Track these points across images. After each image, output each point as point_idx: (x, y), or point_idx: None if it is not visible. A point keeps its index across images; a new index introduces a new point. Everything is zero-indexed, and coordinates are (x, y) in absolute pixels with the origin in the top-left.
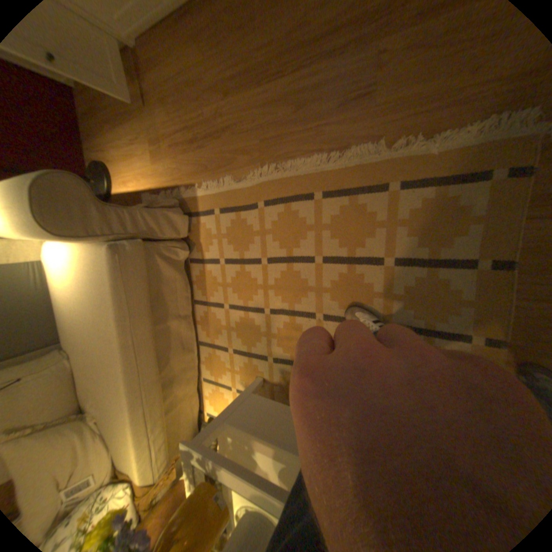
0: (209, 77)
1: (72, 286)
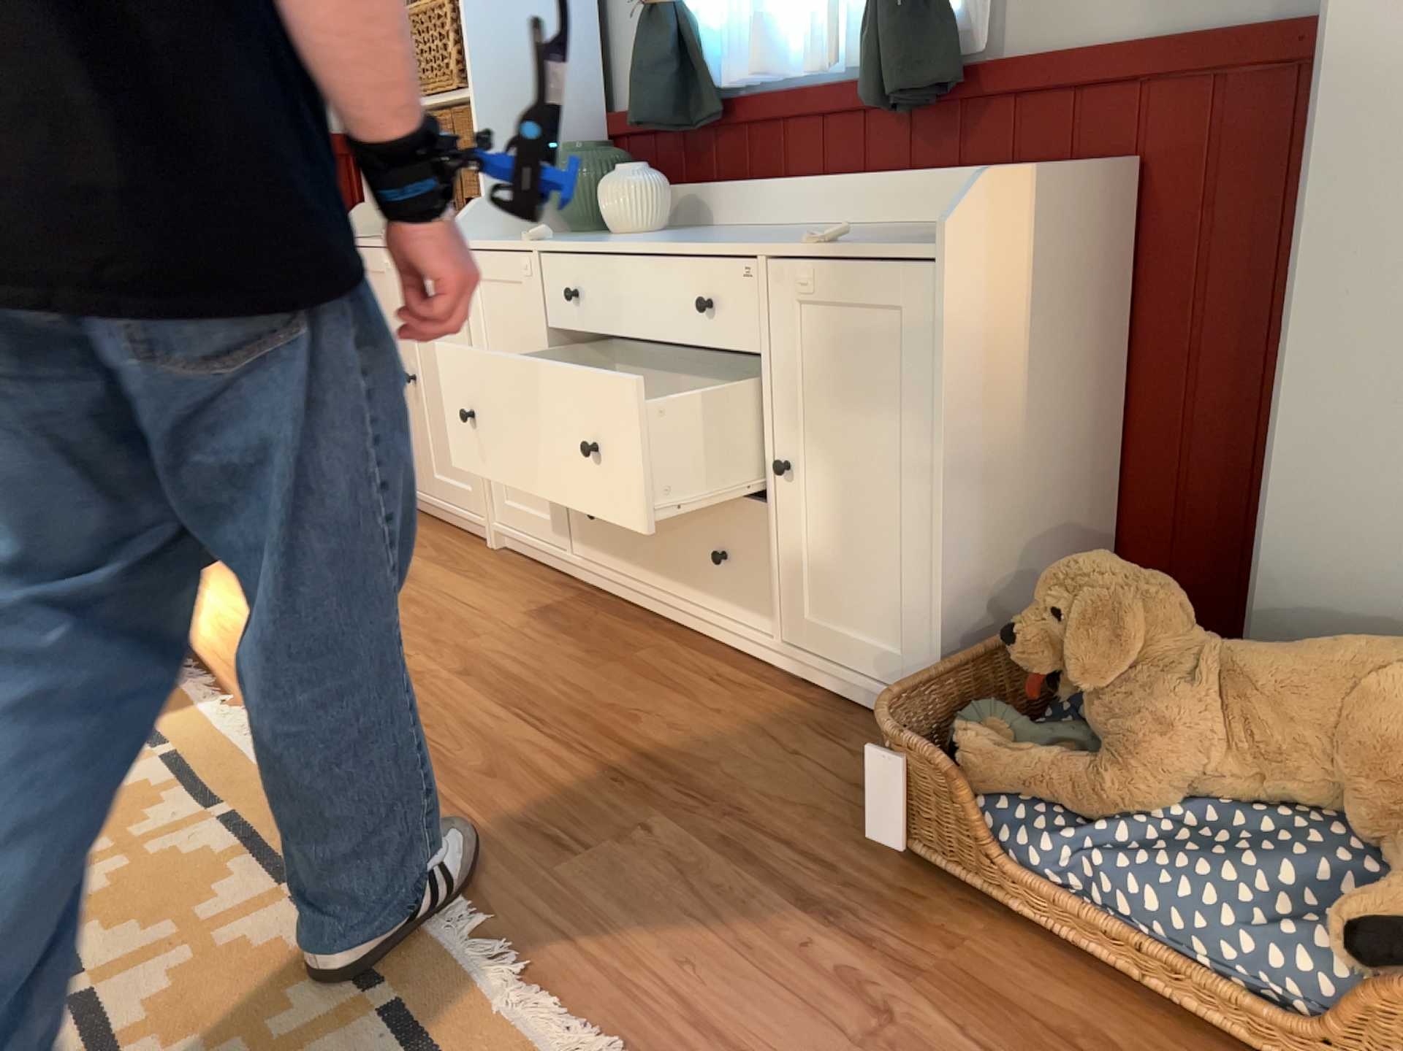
0: (482, 645)
1: None
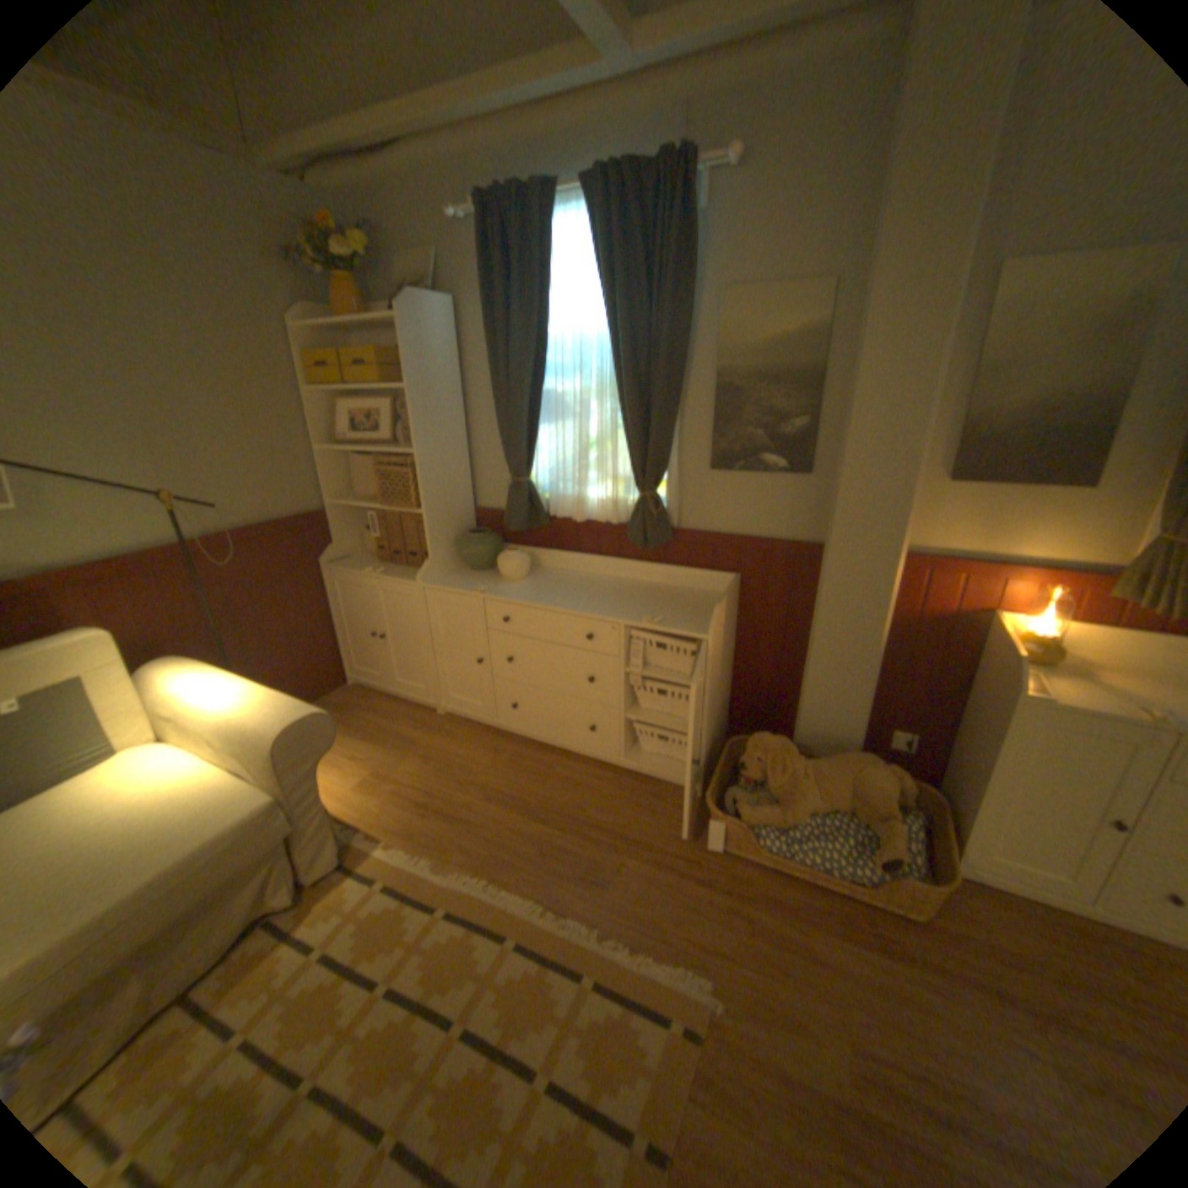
0: (483, 780)
1: (141, 805)
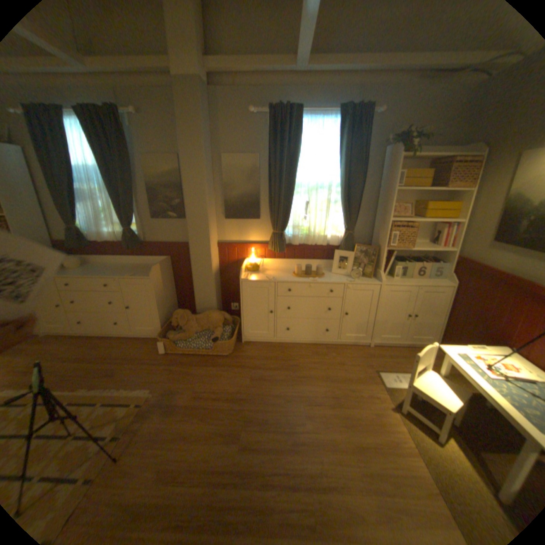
0: (62, 356)
1: None
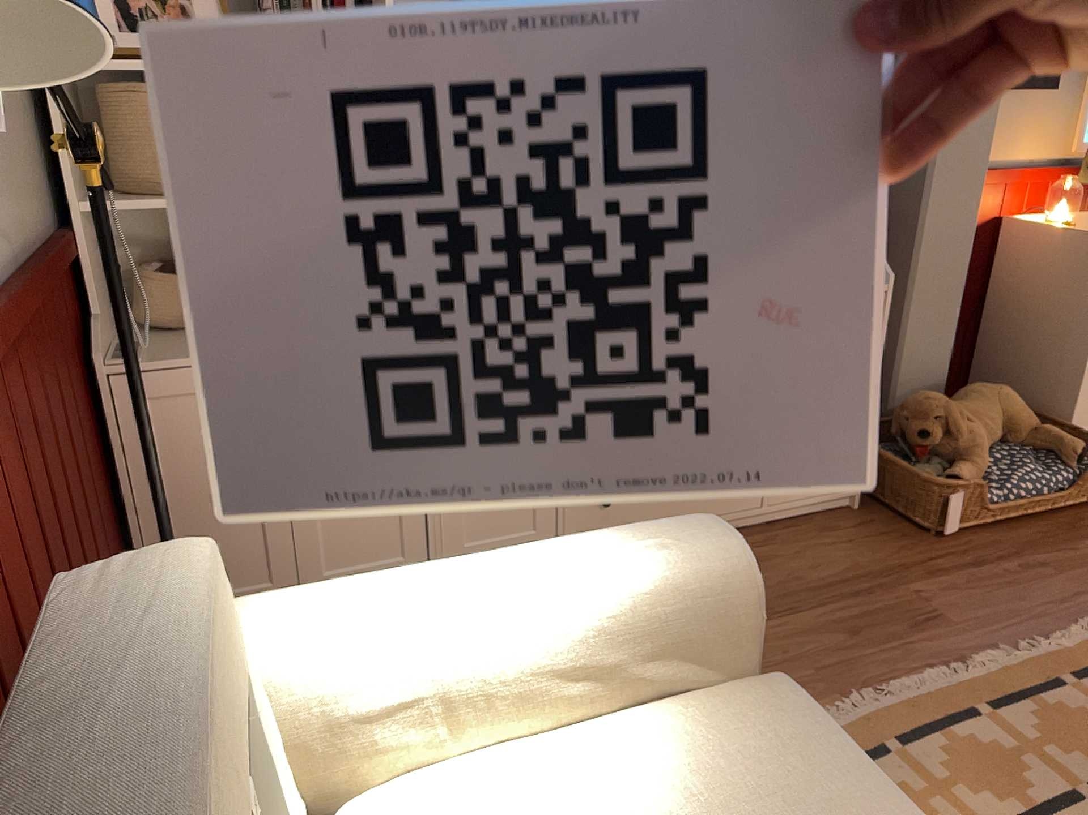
0: None
1: None
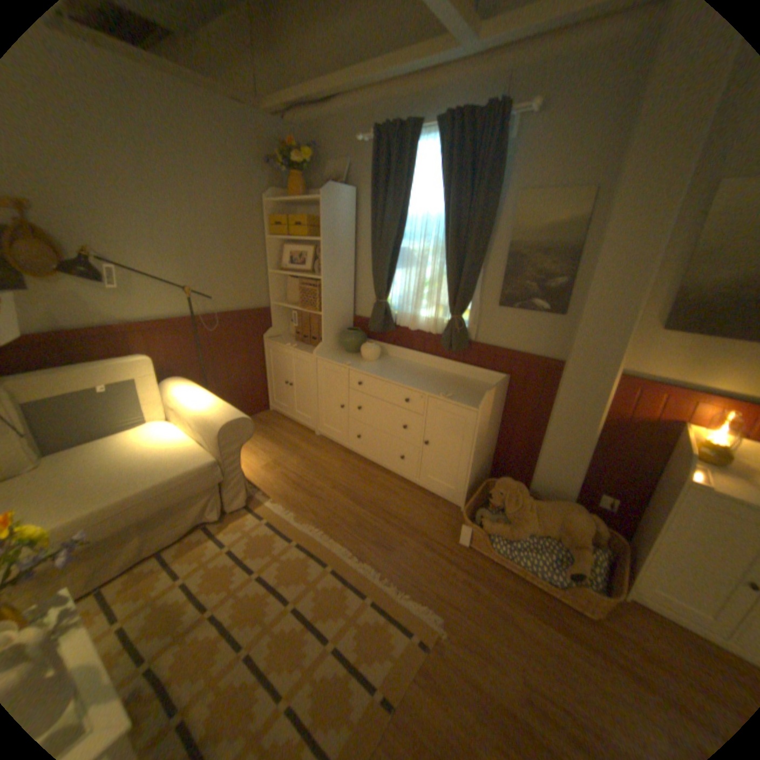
0: (333, 476)
1: (151, 450)
